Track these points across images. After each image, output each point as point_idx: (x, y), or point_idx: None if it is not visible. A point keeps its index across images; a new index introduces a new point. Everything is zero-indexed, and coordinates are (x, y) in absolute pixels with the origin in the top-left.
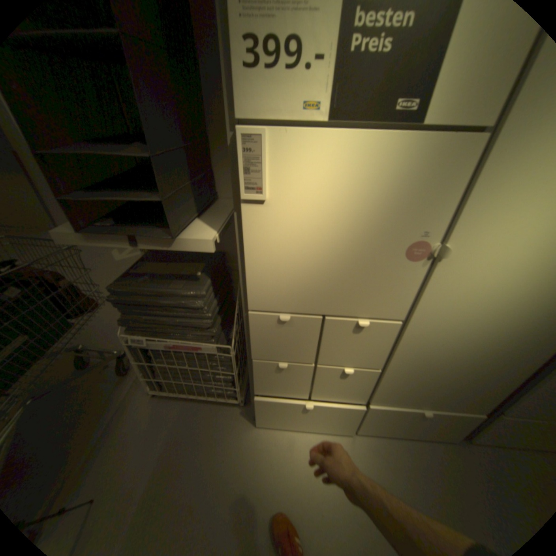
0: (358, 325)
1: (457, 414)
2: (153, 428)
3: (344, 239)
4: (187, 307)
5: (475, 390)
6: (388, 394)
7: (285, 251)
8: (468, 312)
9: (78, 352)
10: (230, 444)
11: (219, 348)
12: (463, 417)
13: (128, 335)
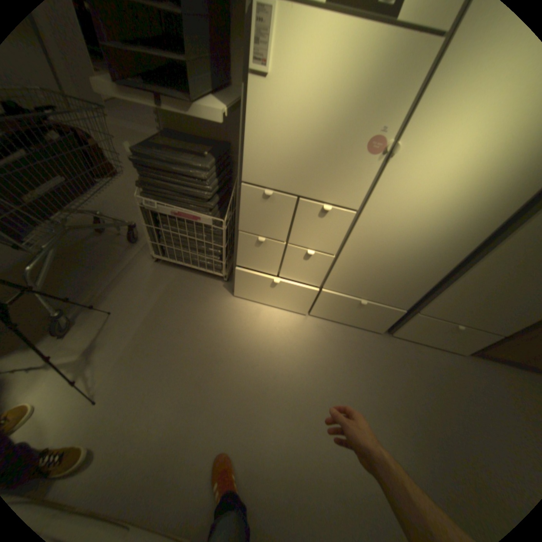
0: (323, 210)
1: (385, 306)
2: (156, 281)
3: (323, 124)
4: (194, 177)
5: (401, 284)
6: (337, 280)
7: (277, 128)
8: (406, 210)
9: (96, 220)
10: (212, 302)
11: (214, 221)
12: (389, 309)
13: (143, 198)
